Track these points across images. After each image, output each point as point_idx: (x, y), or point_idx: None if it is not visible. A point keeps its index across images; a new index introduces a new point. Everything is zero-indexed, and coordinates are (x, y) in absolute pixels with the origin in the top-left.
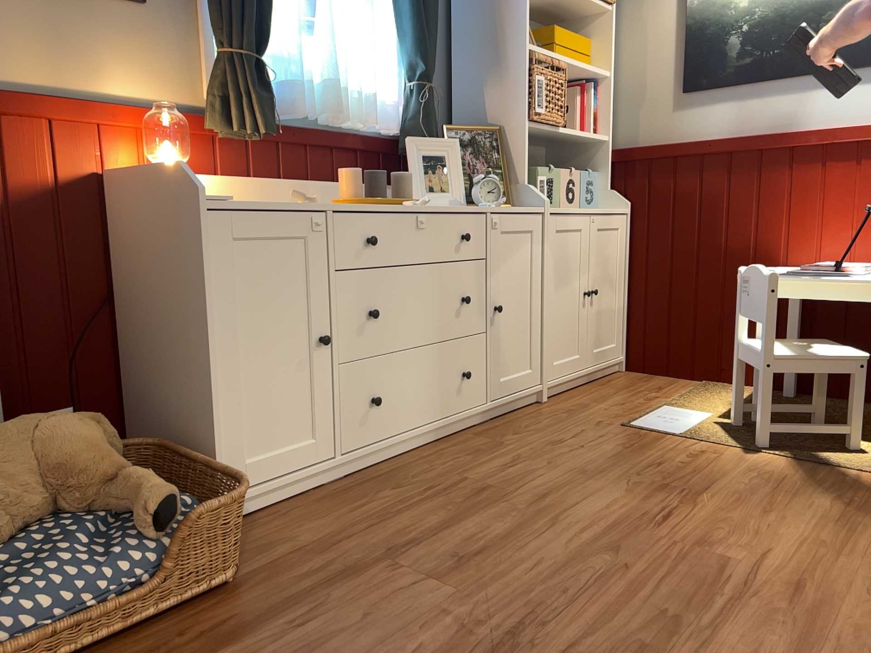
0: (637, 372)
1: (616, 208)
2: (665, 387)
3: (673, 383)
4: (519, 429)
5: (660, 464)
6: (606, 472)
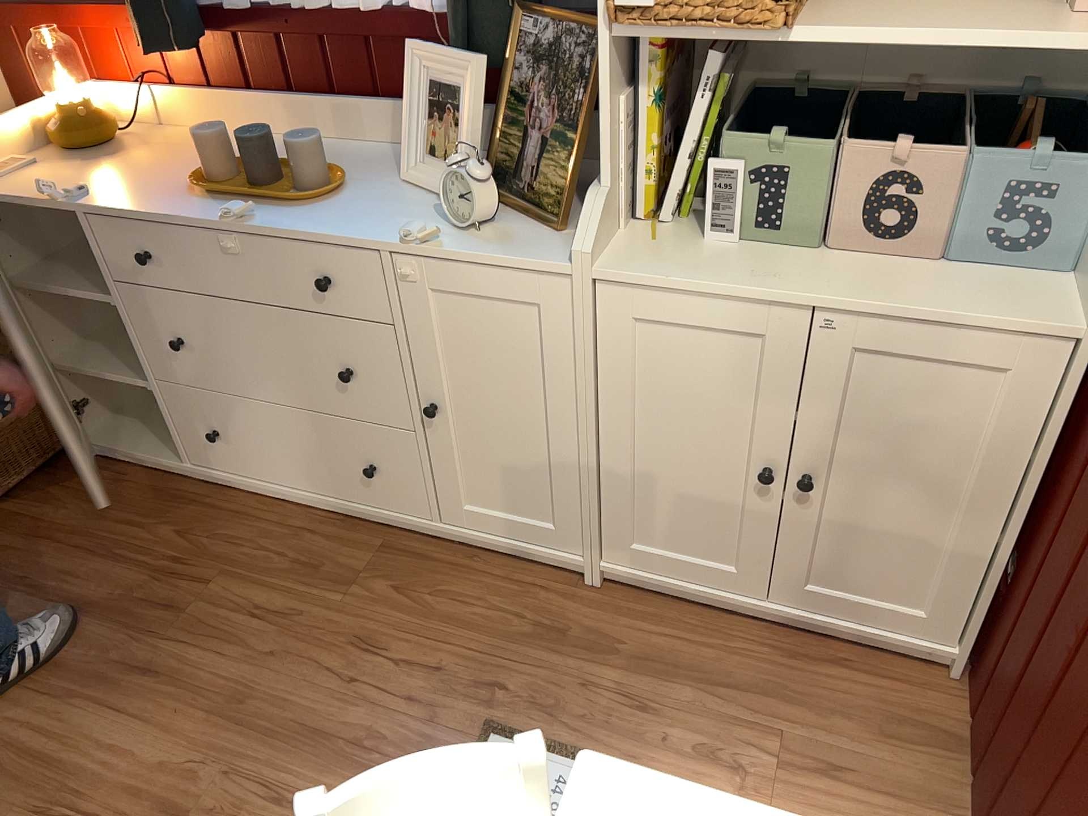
0: (968, 708)
1: (1087, 302)
2: (847, 784)
3: (912, 801)
4: (428, 587)
5: (279, 805)
6: (239, 730)
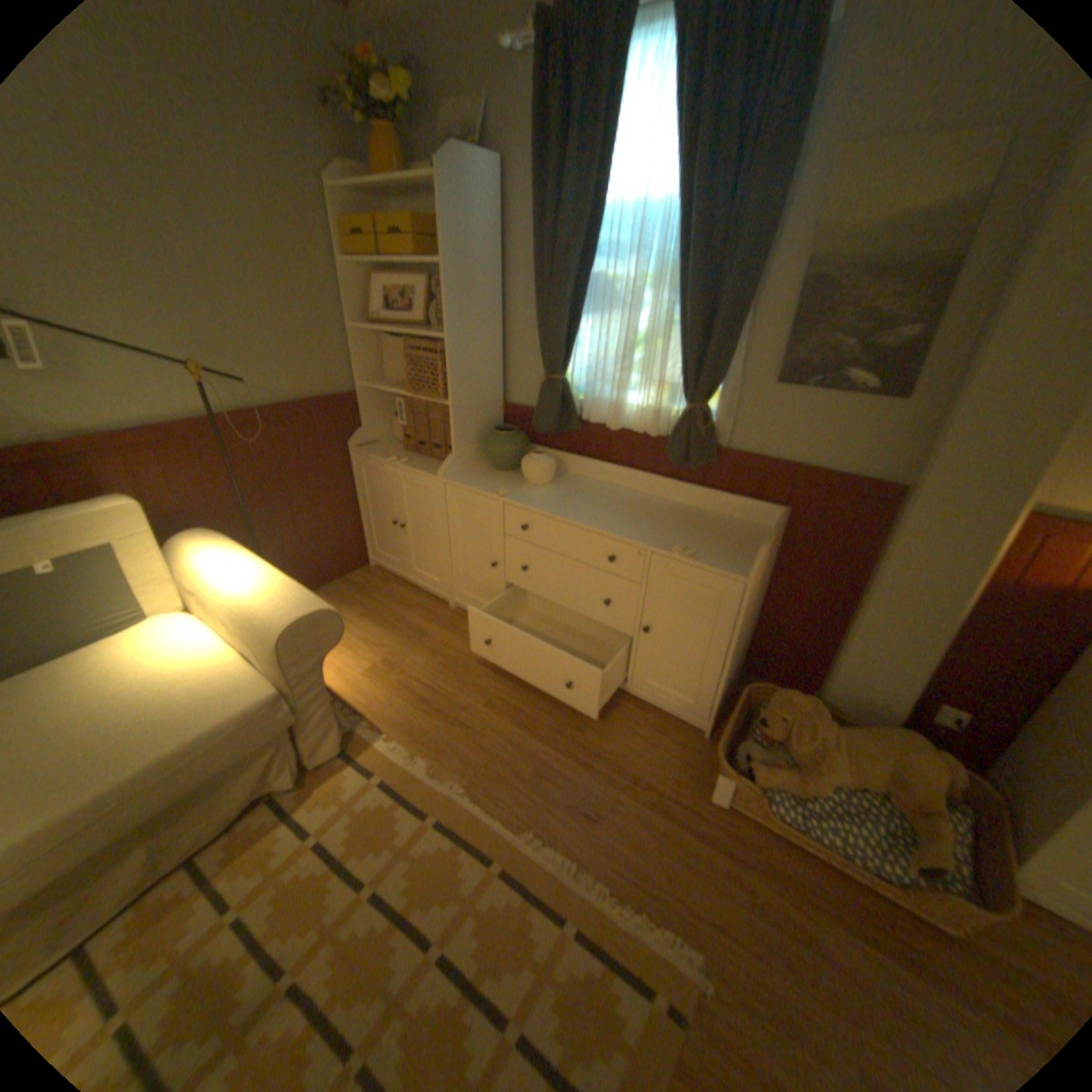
0: None
1: None
2: None
3: None
4: None
5: None
6: None
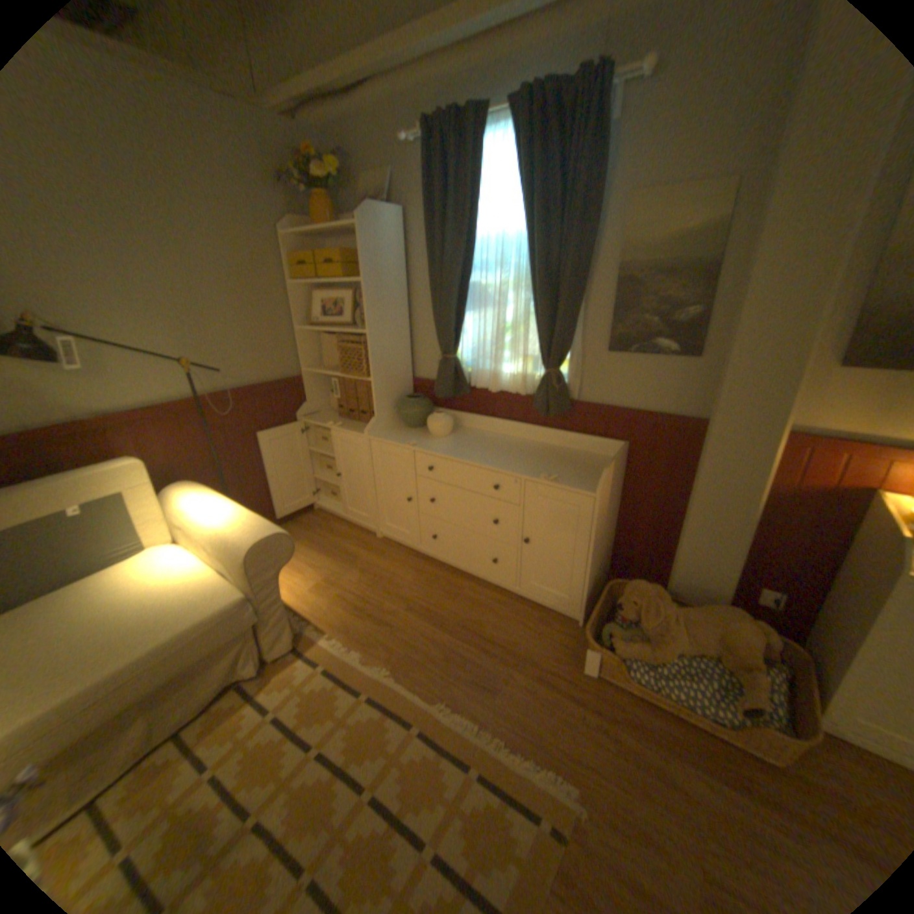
0: None
1: None
2: None
3: None
4: None
5: None
6: None
